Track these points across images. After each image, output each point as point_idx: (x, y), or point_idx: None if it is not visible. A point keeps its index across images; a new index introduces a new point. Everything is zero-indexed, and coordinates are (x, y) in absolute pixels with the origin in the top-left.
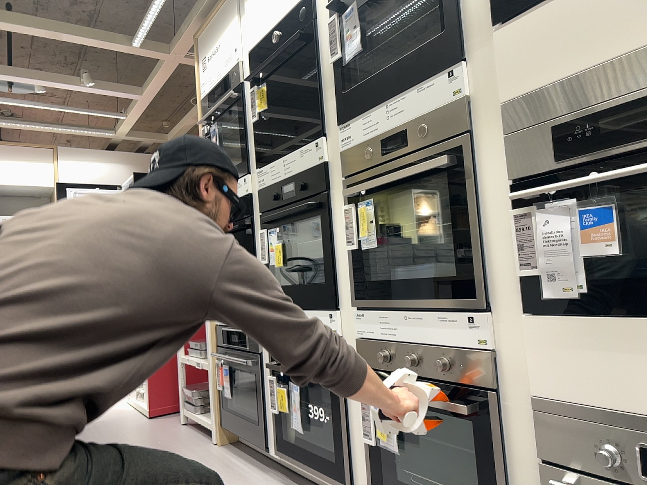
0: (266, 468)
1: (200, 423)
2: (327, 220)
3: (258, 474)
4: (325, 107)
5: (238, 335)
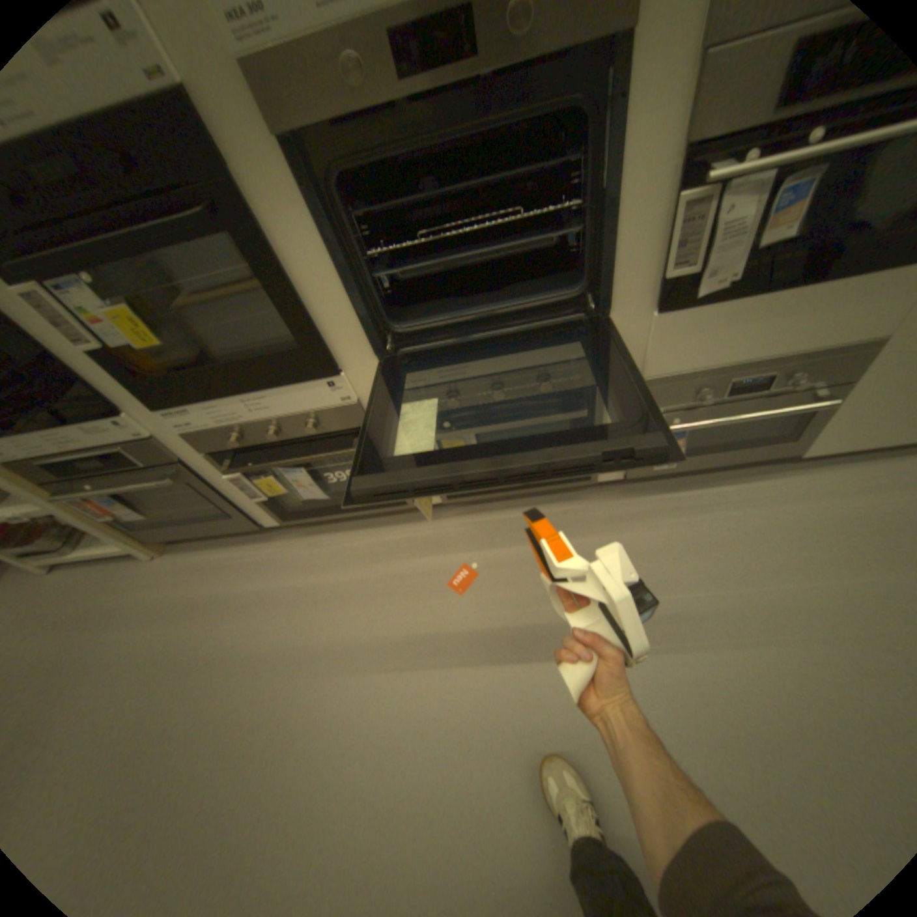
0: (261, 537)
1: (92, 559)
2: (256, 241)
3: (263, 549)
4: None
5: (94, 460)
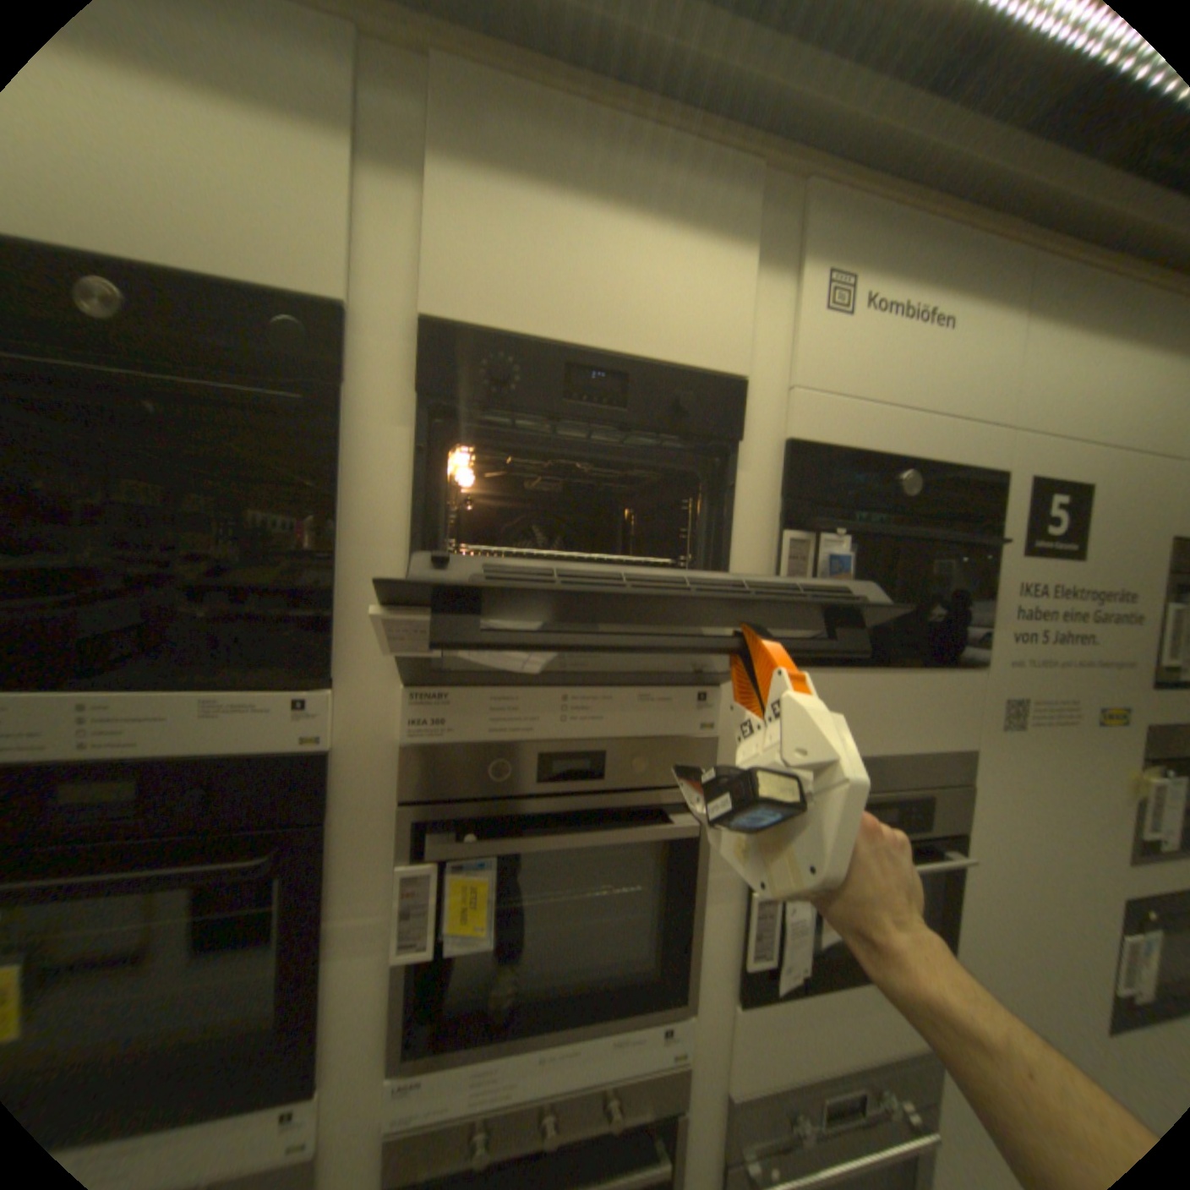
0: None
1: None
2: (311, 896)
3: None
4: (343, 618)
5: None
